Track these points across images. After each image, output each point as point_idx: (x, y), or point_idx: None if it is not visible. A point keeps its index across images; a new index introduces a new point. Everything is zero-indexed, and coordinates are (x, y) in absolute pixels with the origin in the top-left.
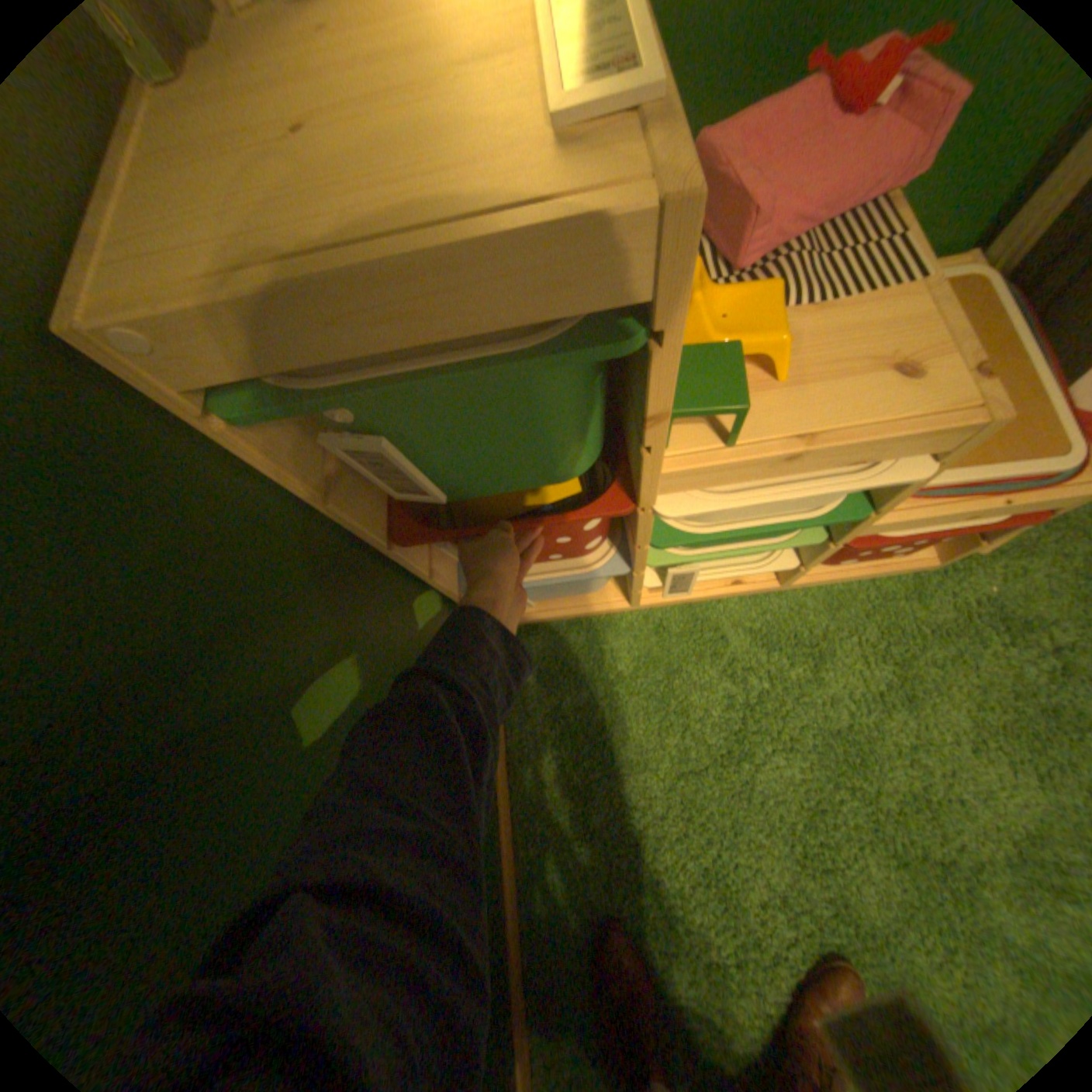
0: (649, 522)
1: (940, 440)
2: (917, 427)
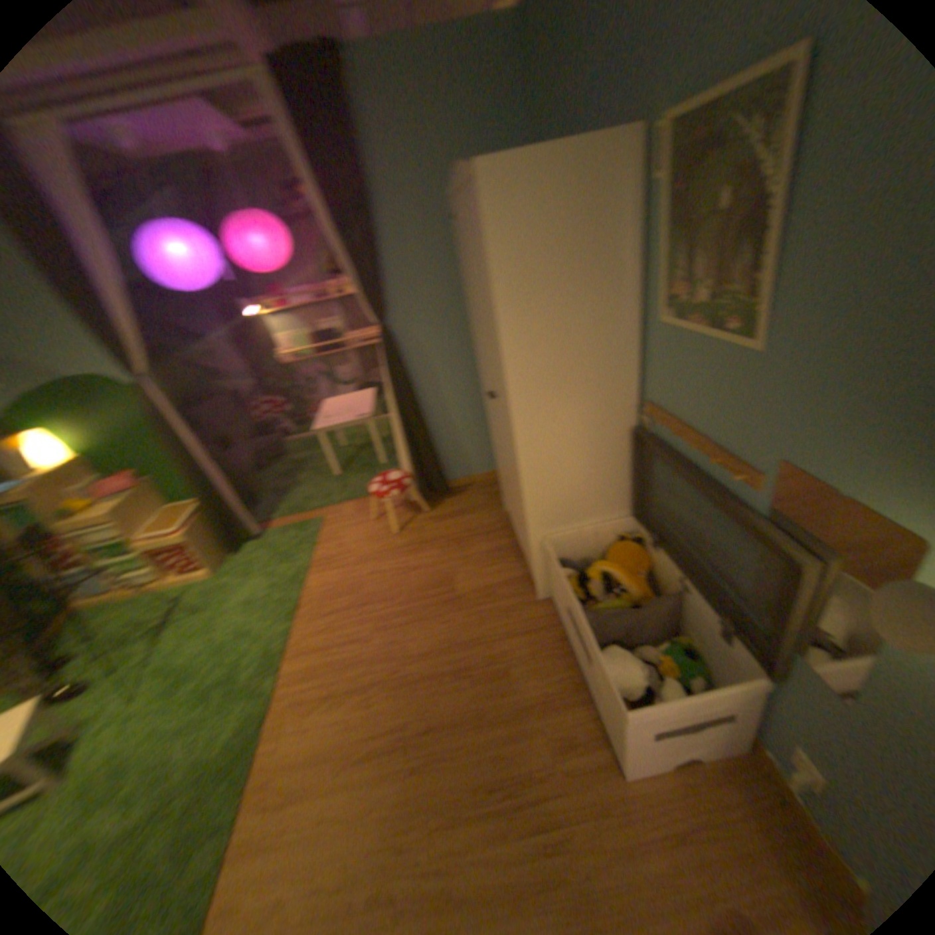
0: (77, 541)
1: (109, 518)
2: (101, 515)
